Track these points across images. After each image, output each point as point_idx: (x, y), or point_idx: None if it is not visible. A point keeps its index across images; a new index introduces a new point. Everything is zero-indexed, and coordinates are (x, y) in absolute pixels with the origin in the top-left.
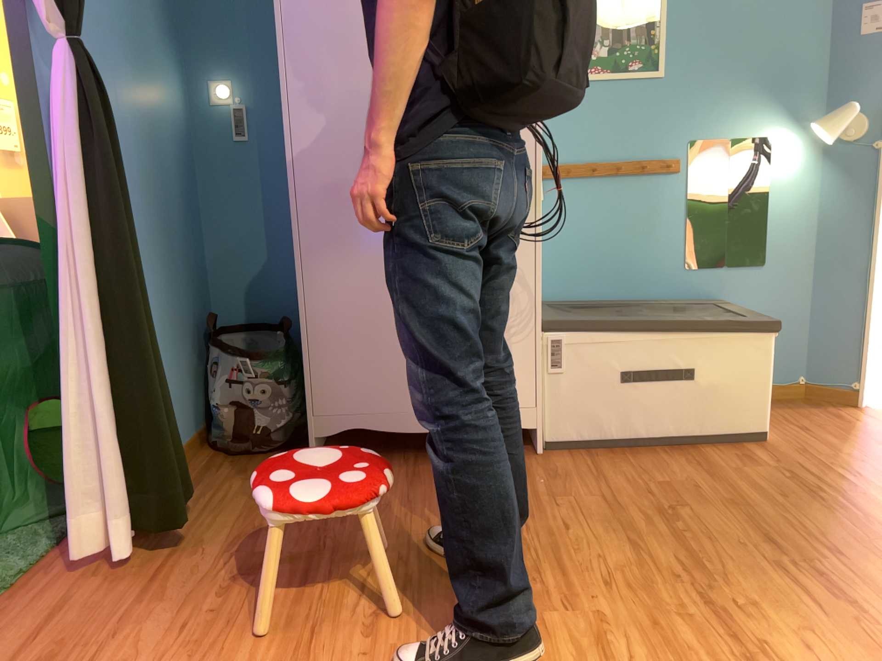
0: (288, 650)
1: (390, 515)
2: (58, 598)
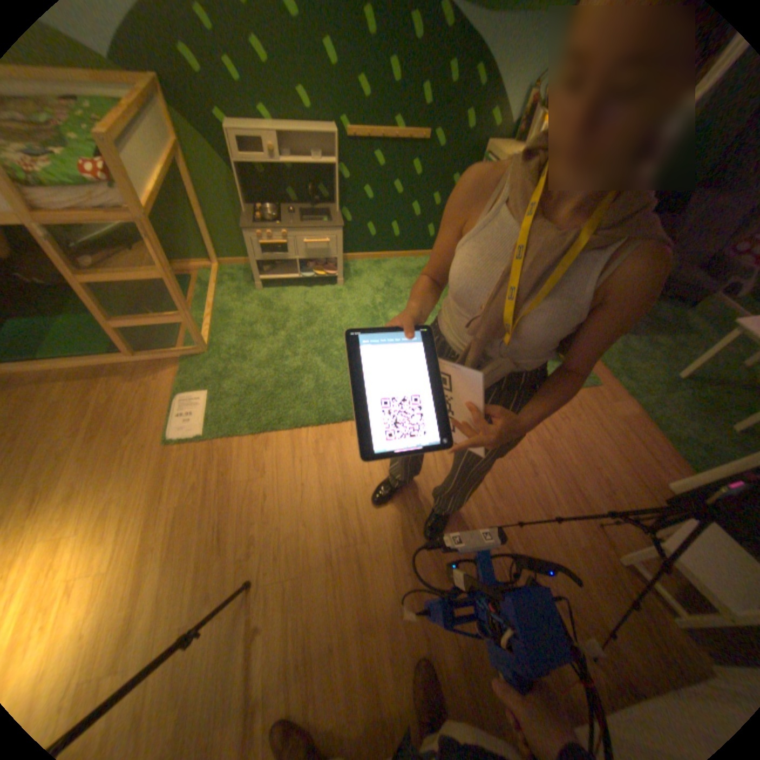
0: (549, 455)
1: (582, 576)
2: (662, 472)
